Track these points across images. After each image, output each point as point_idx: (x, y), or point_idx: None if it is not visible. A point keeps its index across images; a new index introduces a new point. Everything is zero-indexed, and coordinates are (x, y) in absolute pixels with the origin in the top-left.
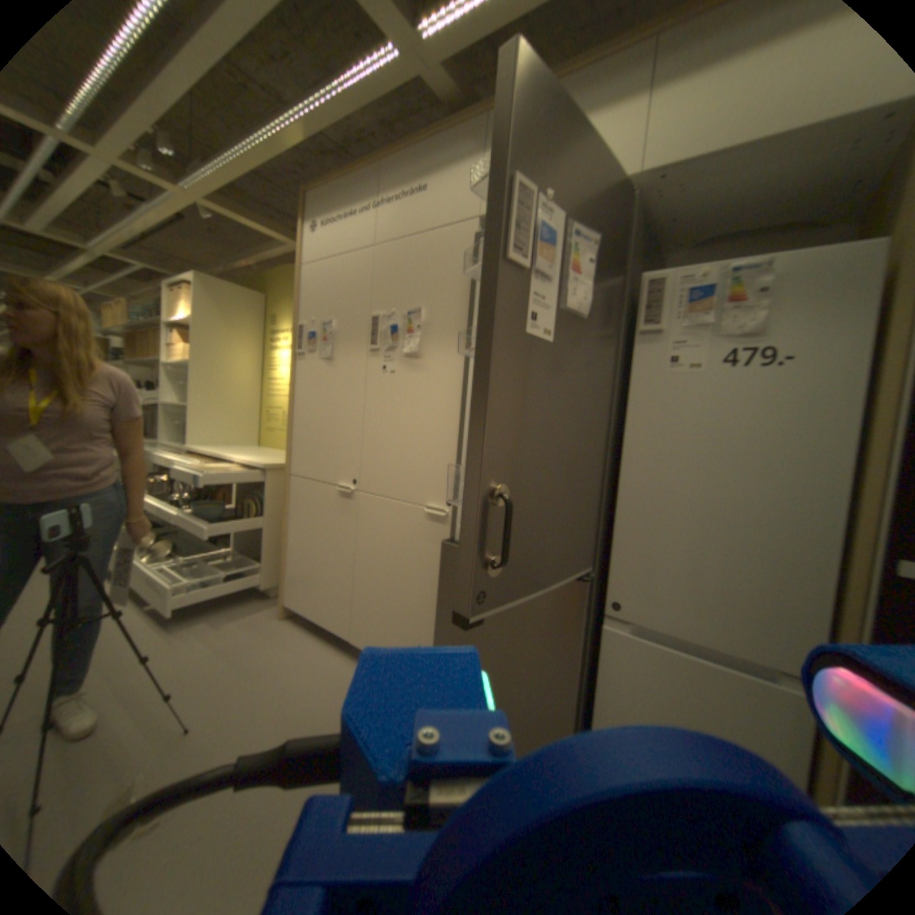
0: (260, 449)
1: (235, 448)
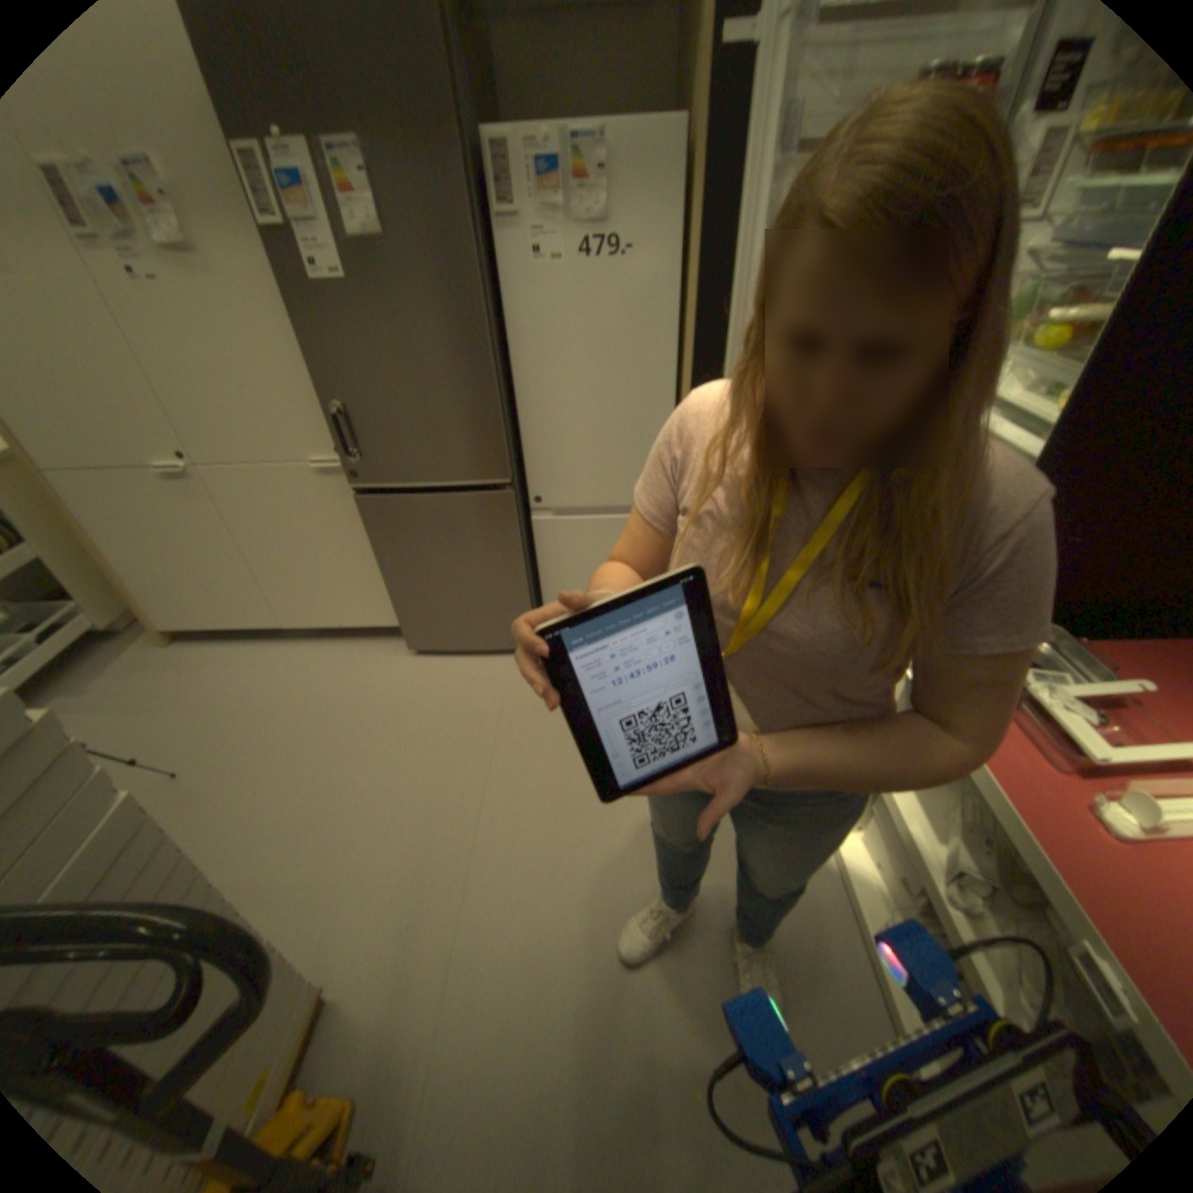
0: None
1: None
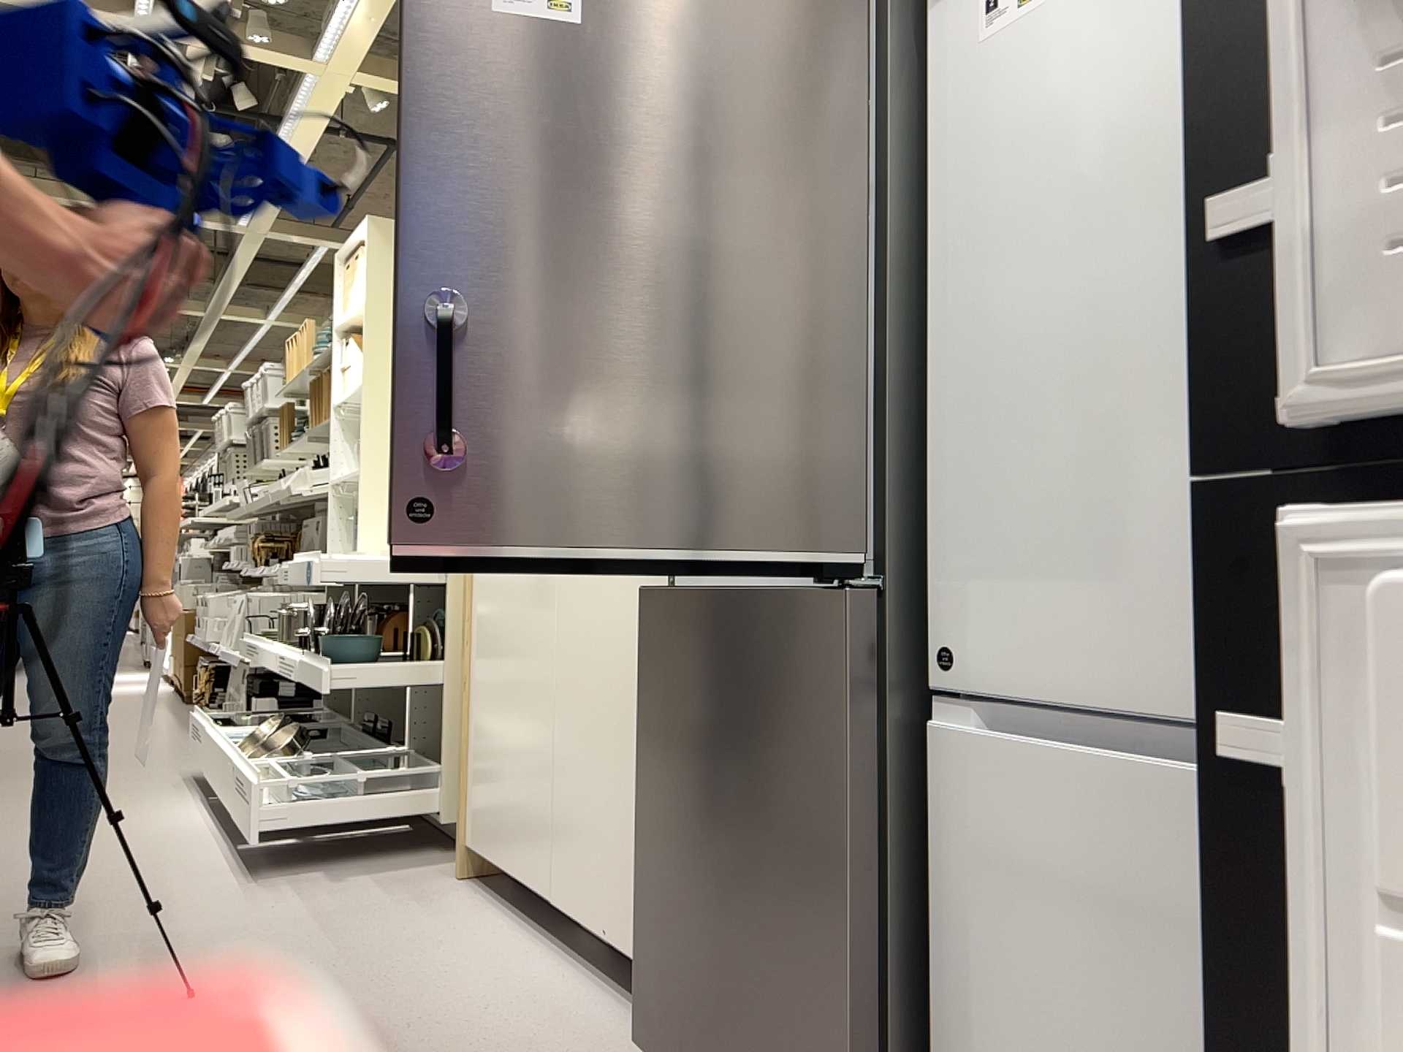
0: None
1: None
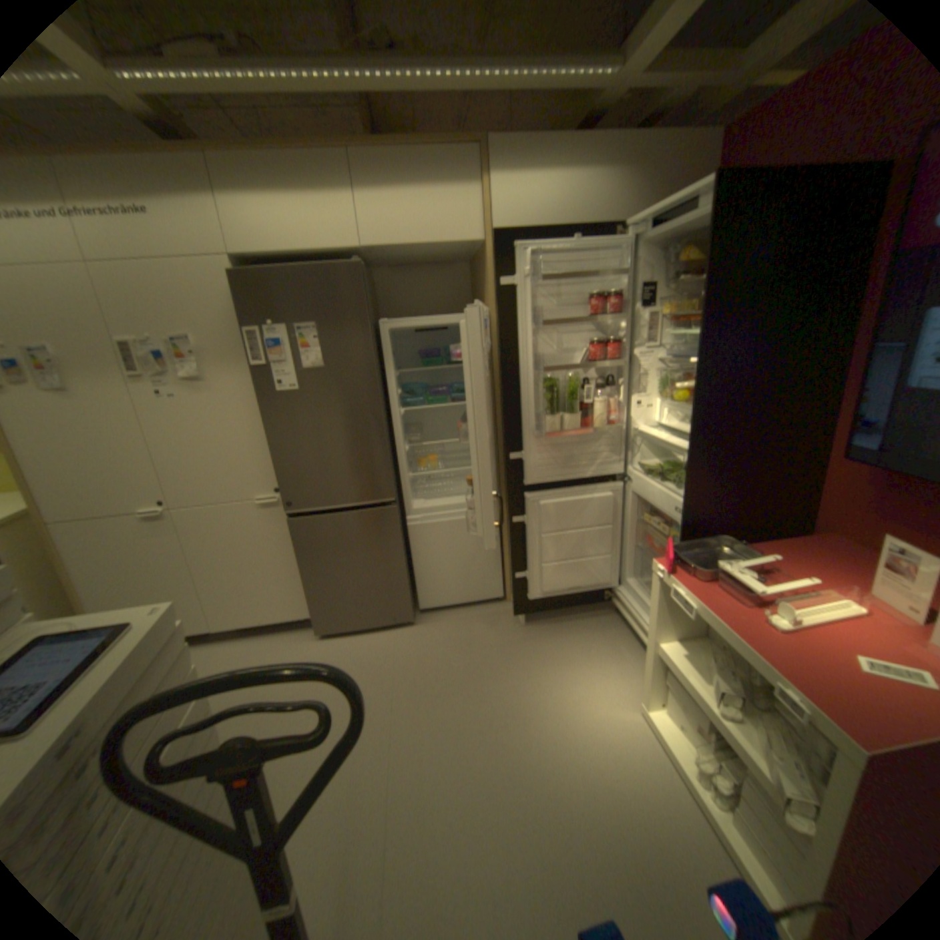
0: None
1: None
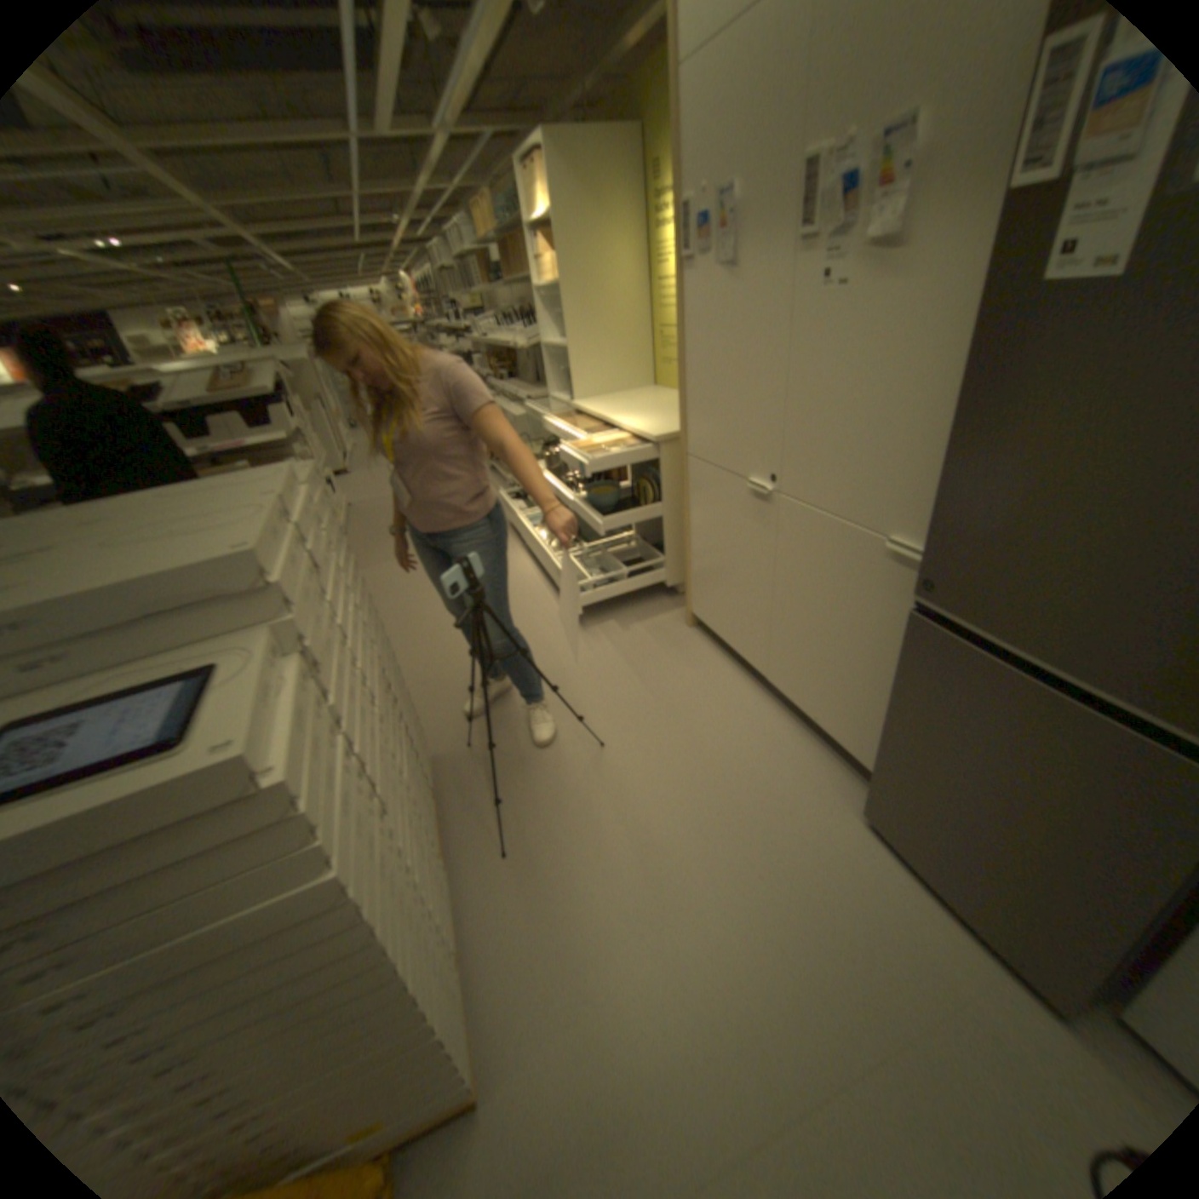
0: (658, 391)
1: (629, 394)
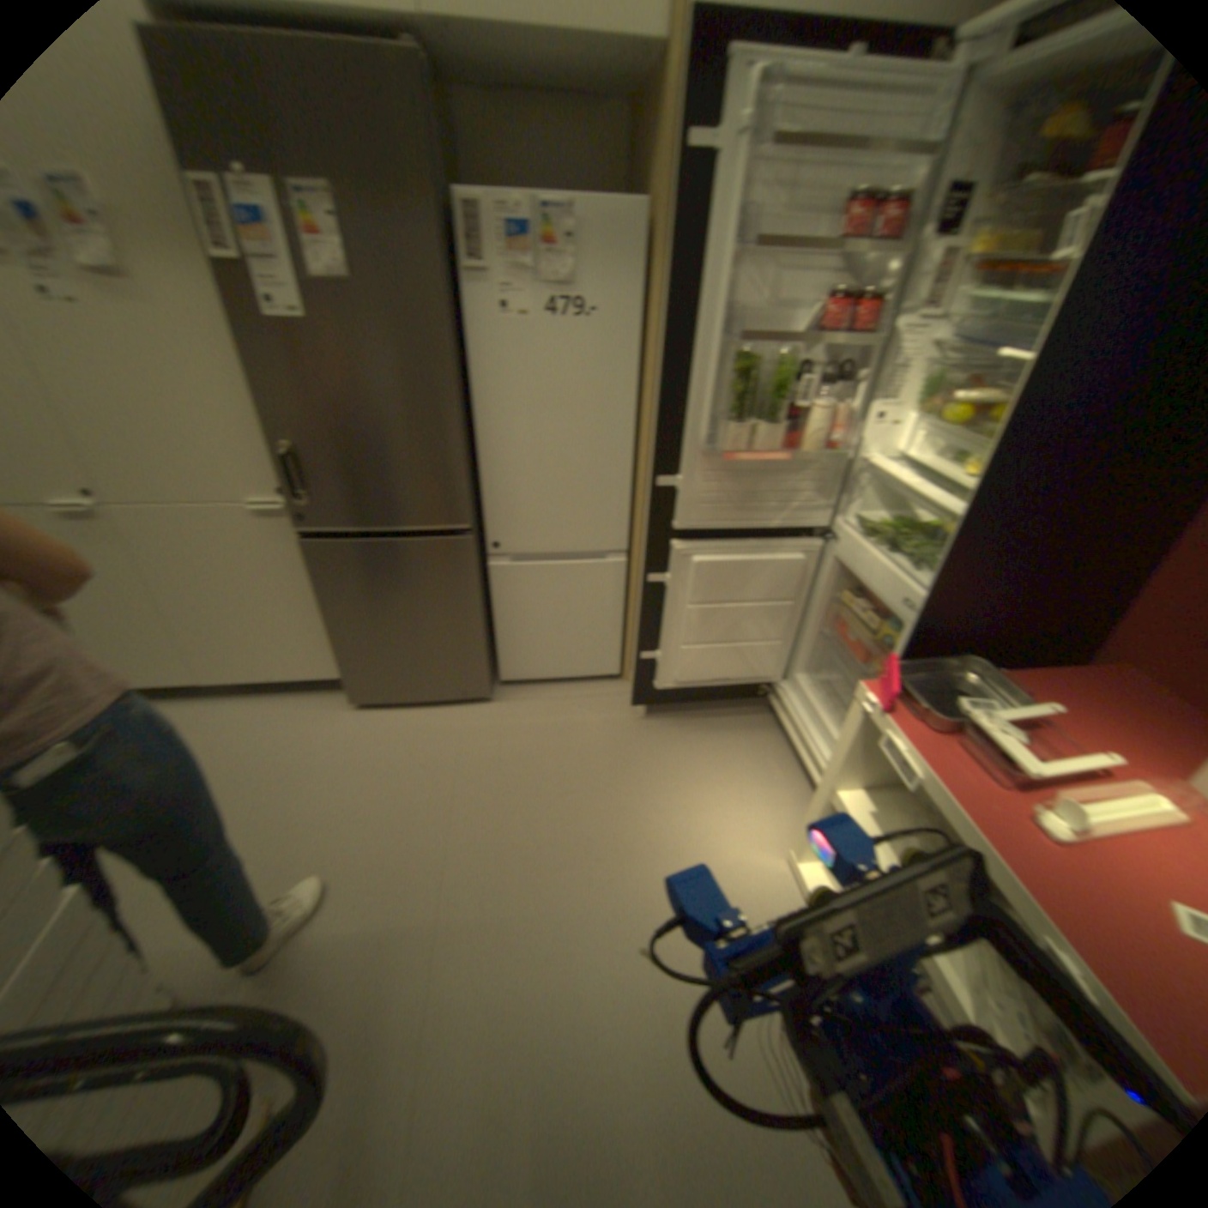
0: None
1: None
